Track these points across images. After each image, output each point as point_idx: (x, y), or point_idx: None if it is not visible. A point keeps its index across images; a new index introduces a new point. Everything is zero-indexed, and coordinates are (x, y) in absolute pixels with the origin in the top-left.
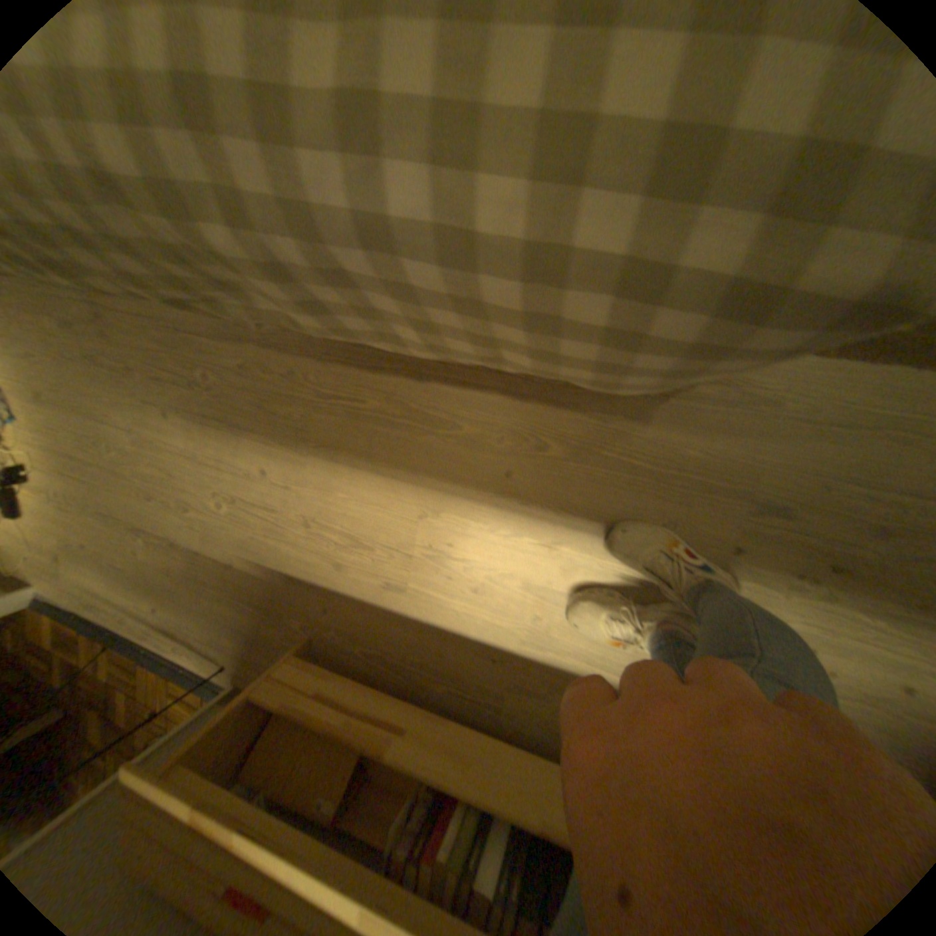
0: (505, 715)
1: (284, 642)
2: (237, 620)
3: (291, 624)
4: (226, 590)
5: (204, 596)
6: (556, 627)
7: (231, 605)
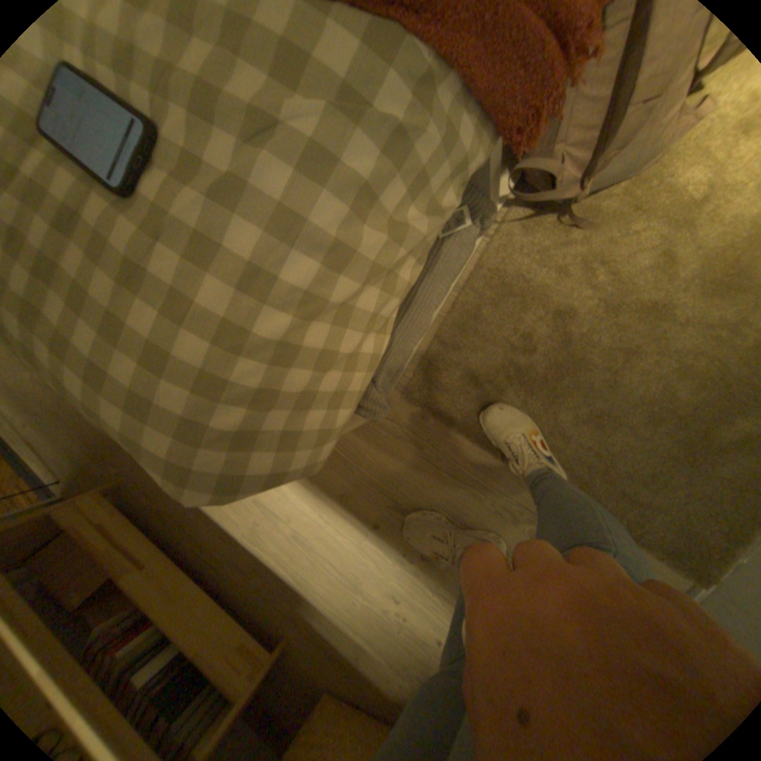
0: (221, 578)
1: (102, 481)
2: (76, 454)
3: (109, 470)
4: (74, 431)
5: (59, 430)
6: (265, 533)
7: (75, 442)
